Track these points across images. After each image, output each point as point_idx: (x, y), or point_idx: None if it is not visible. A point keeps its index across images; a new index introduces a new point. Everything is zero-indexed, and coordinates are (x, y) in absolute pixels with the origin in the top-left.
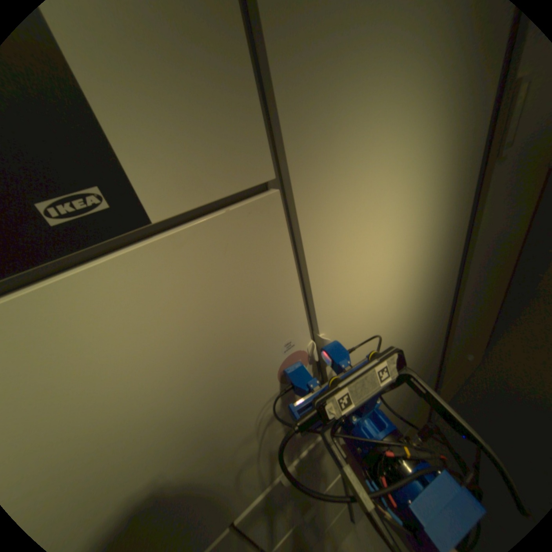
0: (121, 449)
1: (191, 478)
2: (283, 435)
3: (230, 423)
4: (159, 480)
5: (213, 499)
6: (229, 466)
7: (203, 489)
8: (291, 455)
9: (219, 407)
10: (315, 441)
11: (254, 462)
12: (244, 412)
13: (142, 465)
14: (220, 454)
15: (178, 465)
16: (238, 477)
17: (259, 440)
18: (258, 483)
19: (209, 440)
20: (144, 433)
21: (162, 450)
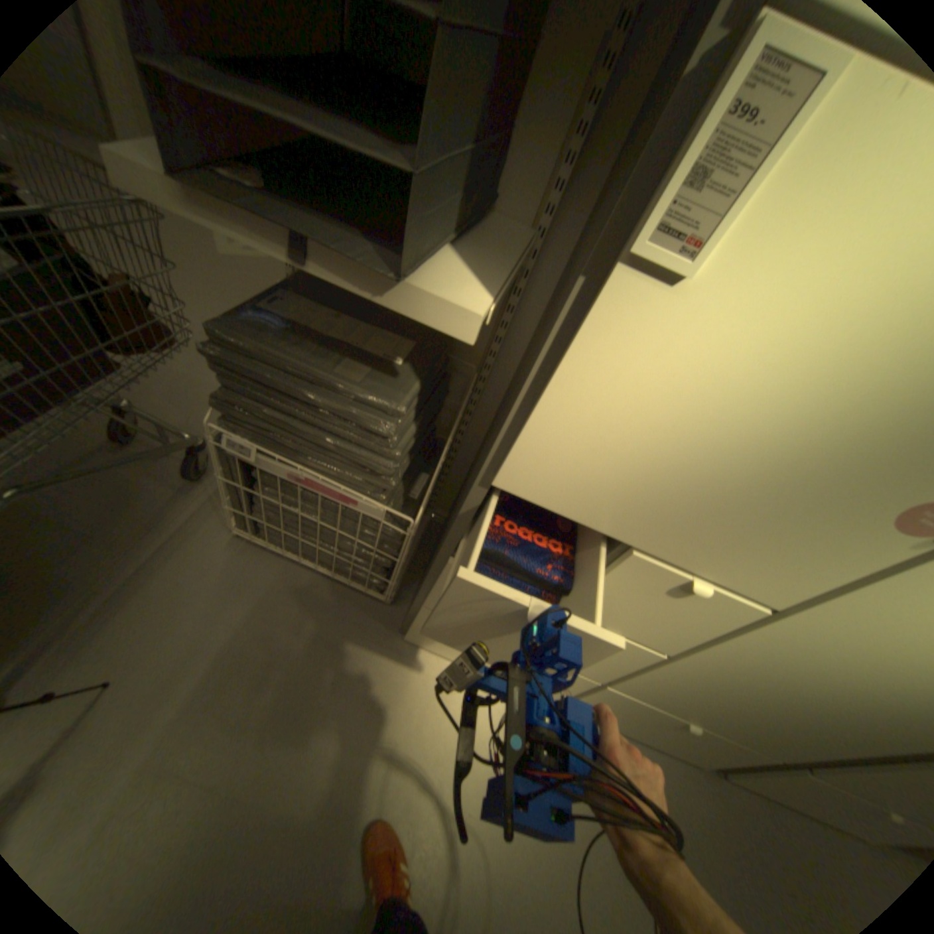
0: (818, 392)
1: (736, 479)
2: (778, 557)
3: (827, 484)
4: (747, 448)
5: (687, 516)
6: (741, 513)
7: (710, 499)
8: (730, 580)
9: (865, 461)
10: (747, 604)
11: (738, 539)
12: (845, 493)
13: (780, 422)
14: (769, 494)
15: (766, 457)
16: (717, 529)
17: (780, 530)
18: (676, 559)
19: (801, 473)
20: (840, 402)
21: (800, 432)
